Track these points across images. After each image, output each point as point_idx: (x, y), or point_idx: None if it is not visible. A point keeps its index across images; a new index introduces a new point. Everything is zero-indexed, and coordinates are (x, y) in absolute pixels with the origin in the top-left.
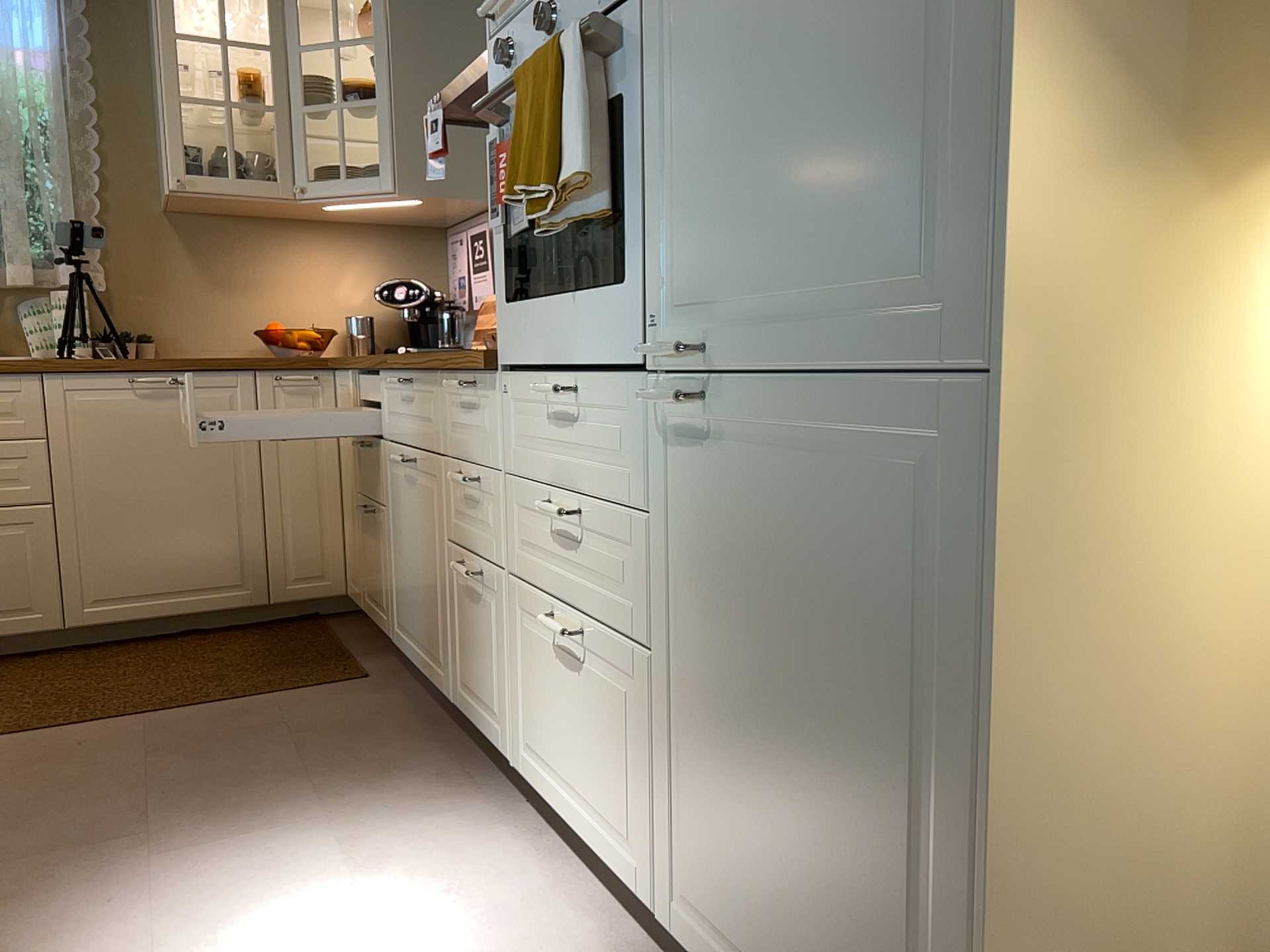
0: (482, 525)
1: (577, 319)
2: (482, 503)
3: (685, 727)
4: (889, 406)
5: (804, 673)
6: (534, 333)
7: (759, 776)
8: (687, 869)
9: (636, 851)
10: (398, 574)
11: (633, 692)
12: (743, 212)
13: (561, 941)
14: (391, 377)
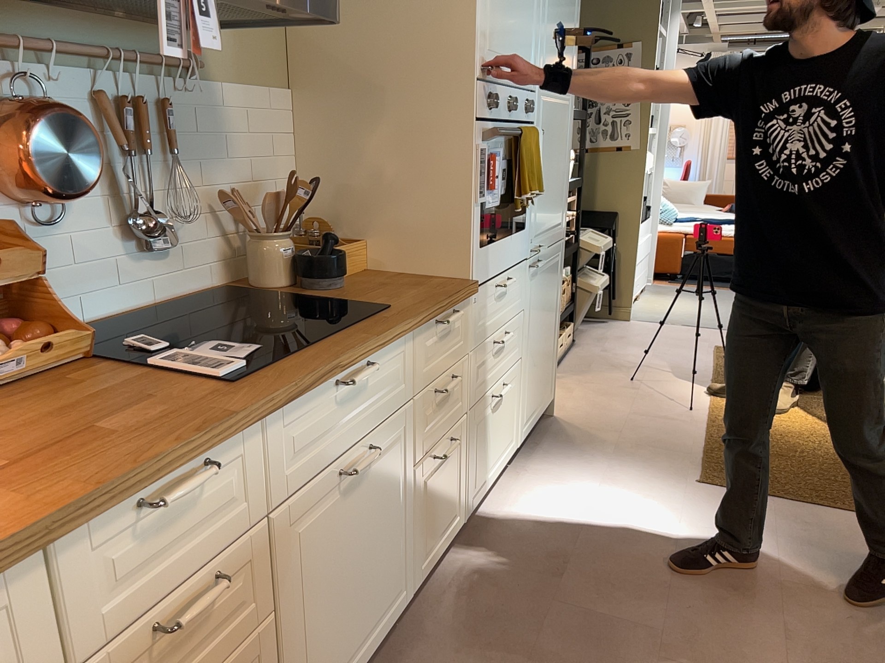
0: (450, 406)
1: (510, 247)
2: (450, 391)
3: (527, 368)
4: (557, 248)
5: (546, 318)
6: (493, 260)
7: (539, 356)
8: (525, 413)
9: (512, 438)
10: (313, 644)
11: (515, 381)
12: (546, 206)
13: (524, 493)
14: (309, 397)
